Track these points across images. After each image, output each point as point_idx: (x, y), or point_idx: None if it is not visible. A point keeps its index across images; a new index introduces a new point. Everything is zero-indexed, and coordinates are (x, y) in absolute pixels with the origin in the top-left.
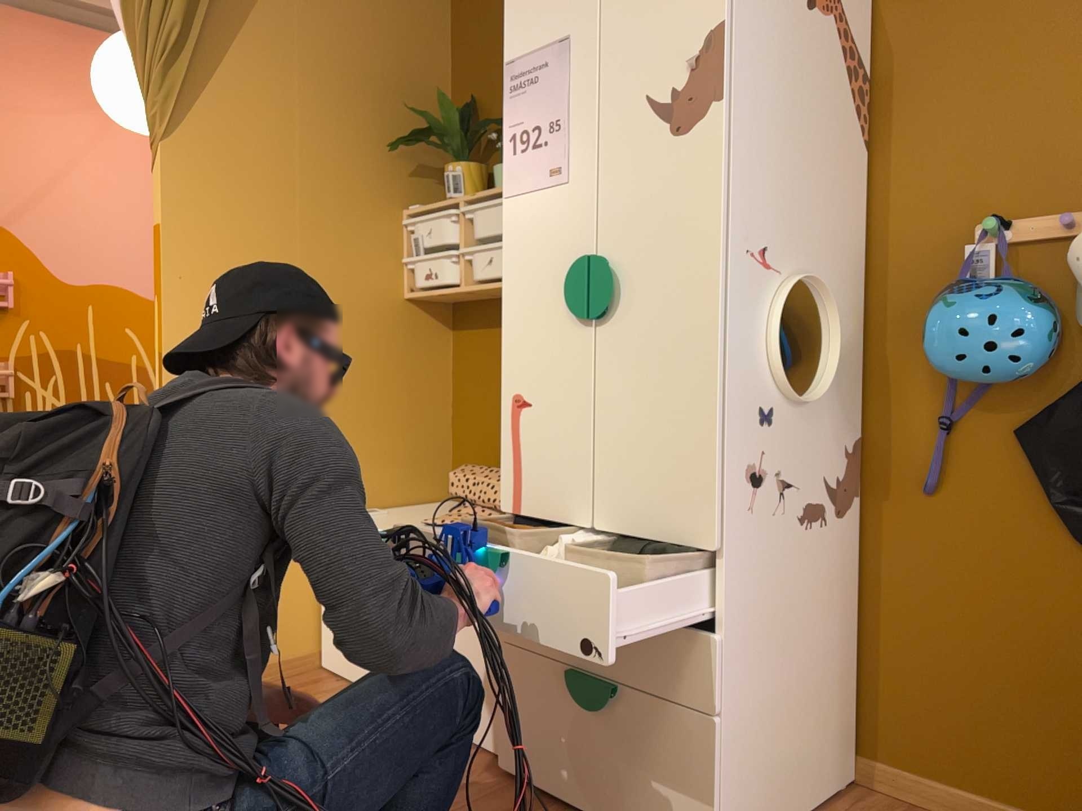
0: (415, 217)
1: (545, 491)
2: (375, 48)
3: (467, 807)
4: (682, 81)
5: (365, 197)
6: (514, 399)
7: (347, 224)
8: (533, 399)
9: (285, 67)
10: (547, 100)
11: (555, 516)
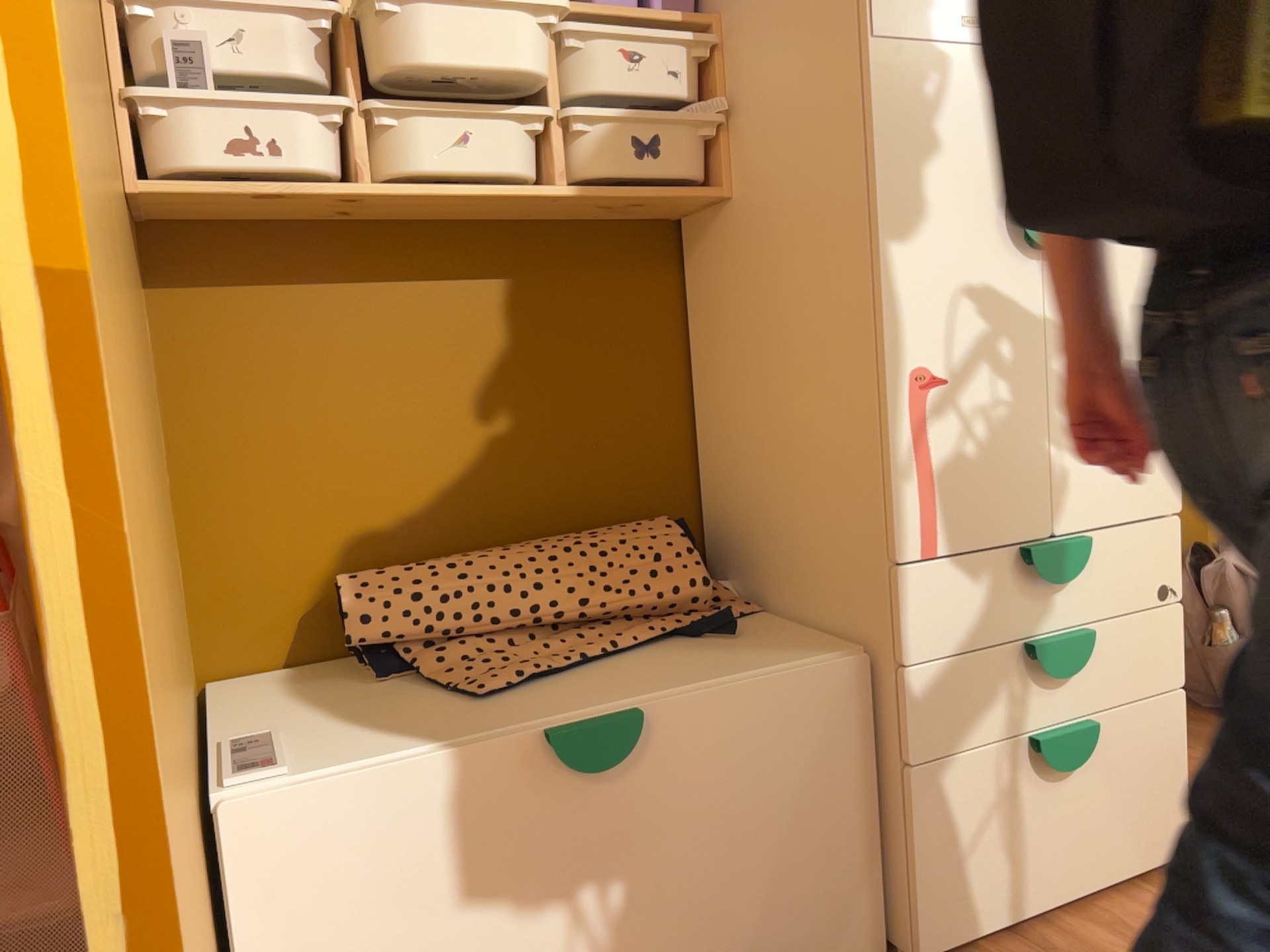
0: None
1: (982, 506)
2: None
3: None
4: None
5: None
6: (917, 377)
7: None
8: (953, 373)
9: None
10: None
11: (999, 537)
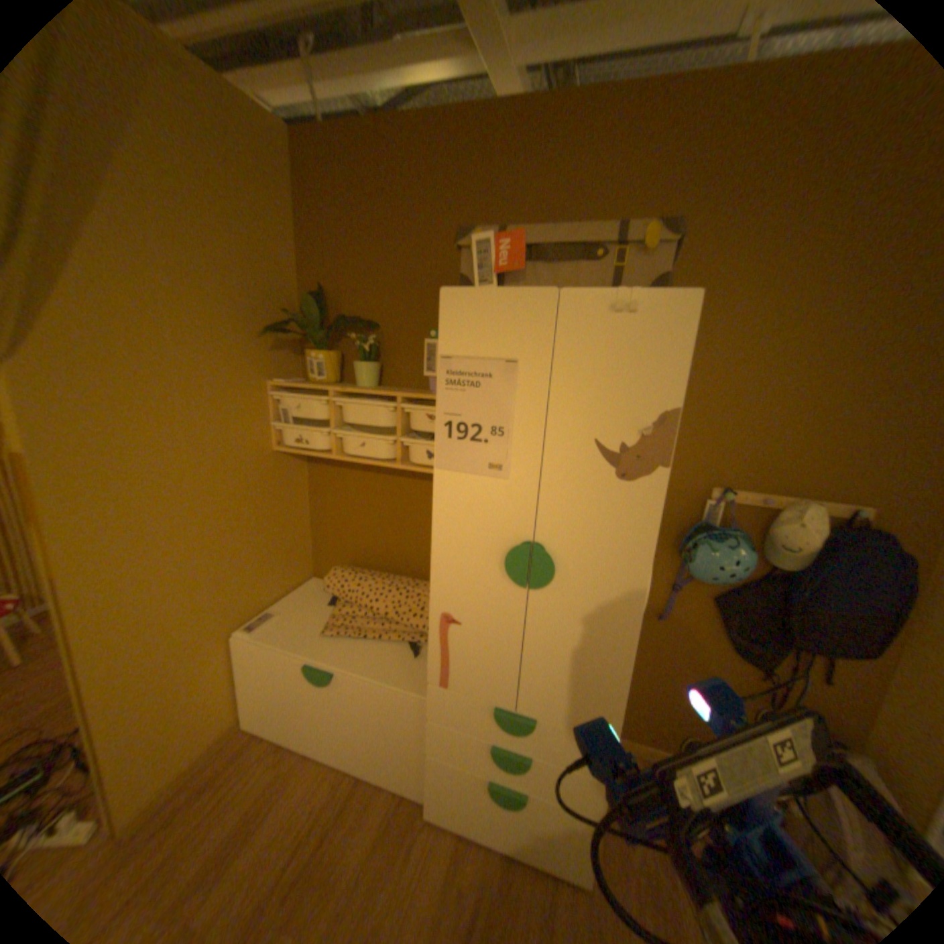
0: (285, 393)
1: (473, 680)
2: (234, 237)
3: (422, 872)
4: (632, 440)
5: (239, 378)
6: (444, 616)
7: (227, 405)
8: (464, 621)
9: (149, 262)
10: (490, 406)
11: (482, 696)
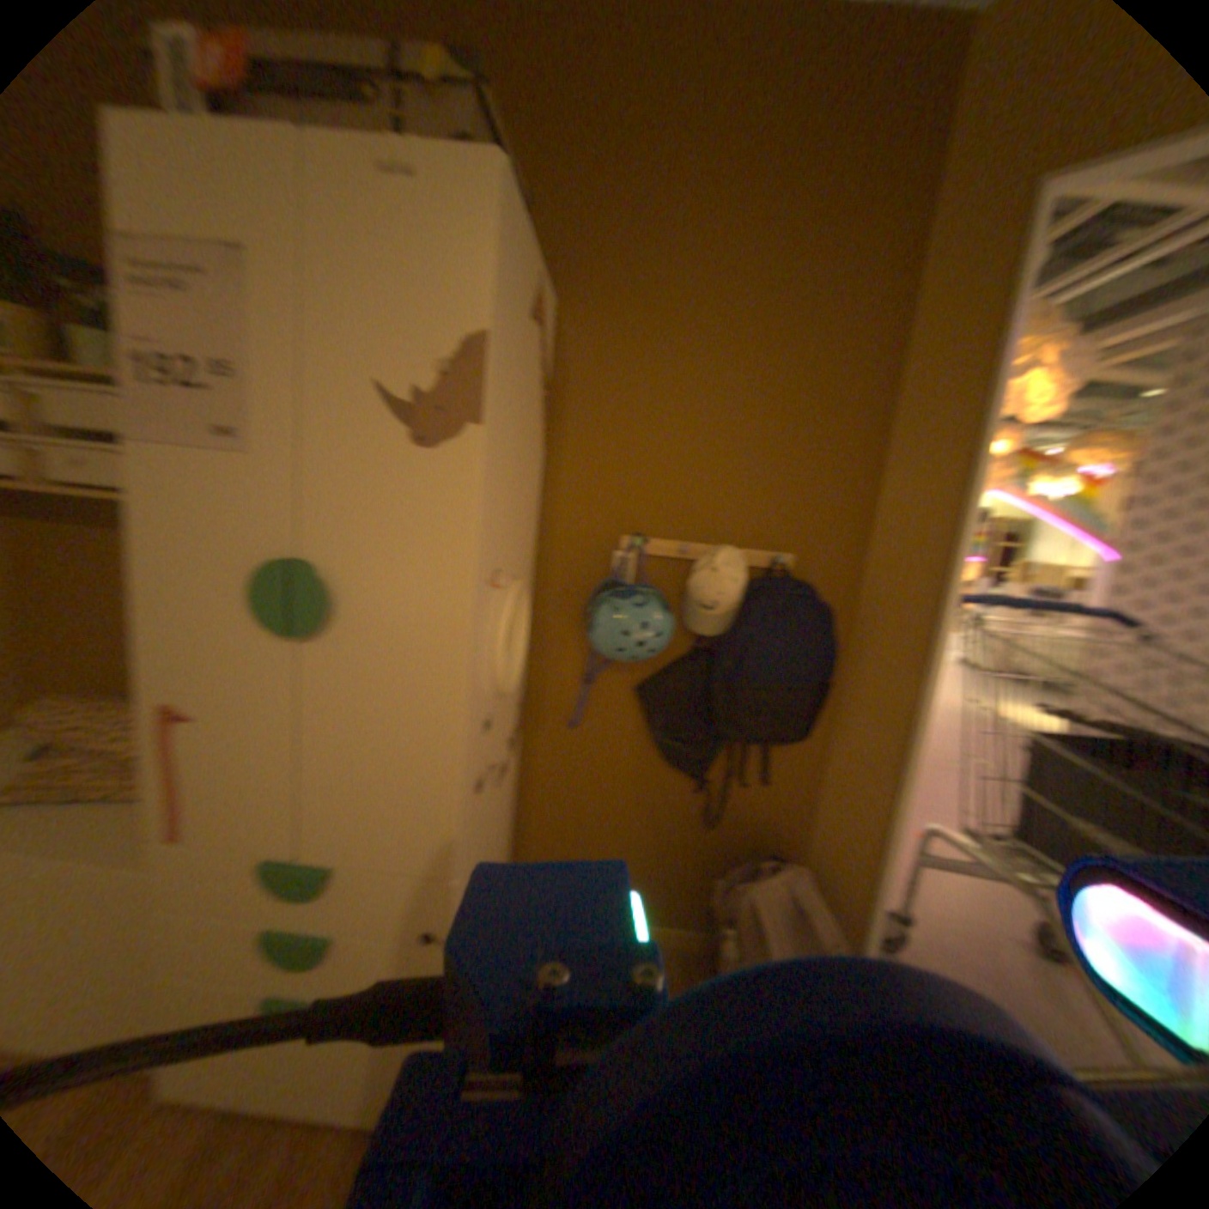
0: None
1: (212, 823)
2: None
3: None
4: (424, 381)
5: None
6: (152, 713)
7: None
8: (187, 717)
9: None
10: (196, 321)
11: (230, 850)
